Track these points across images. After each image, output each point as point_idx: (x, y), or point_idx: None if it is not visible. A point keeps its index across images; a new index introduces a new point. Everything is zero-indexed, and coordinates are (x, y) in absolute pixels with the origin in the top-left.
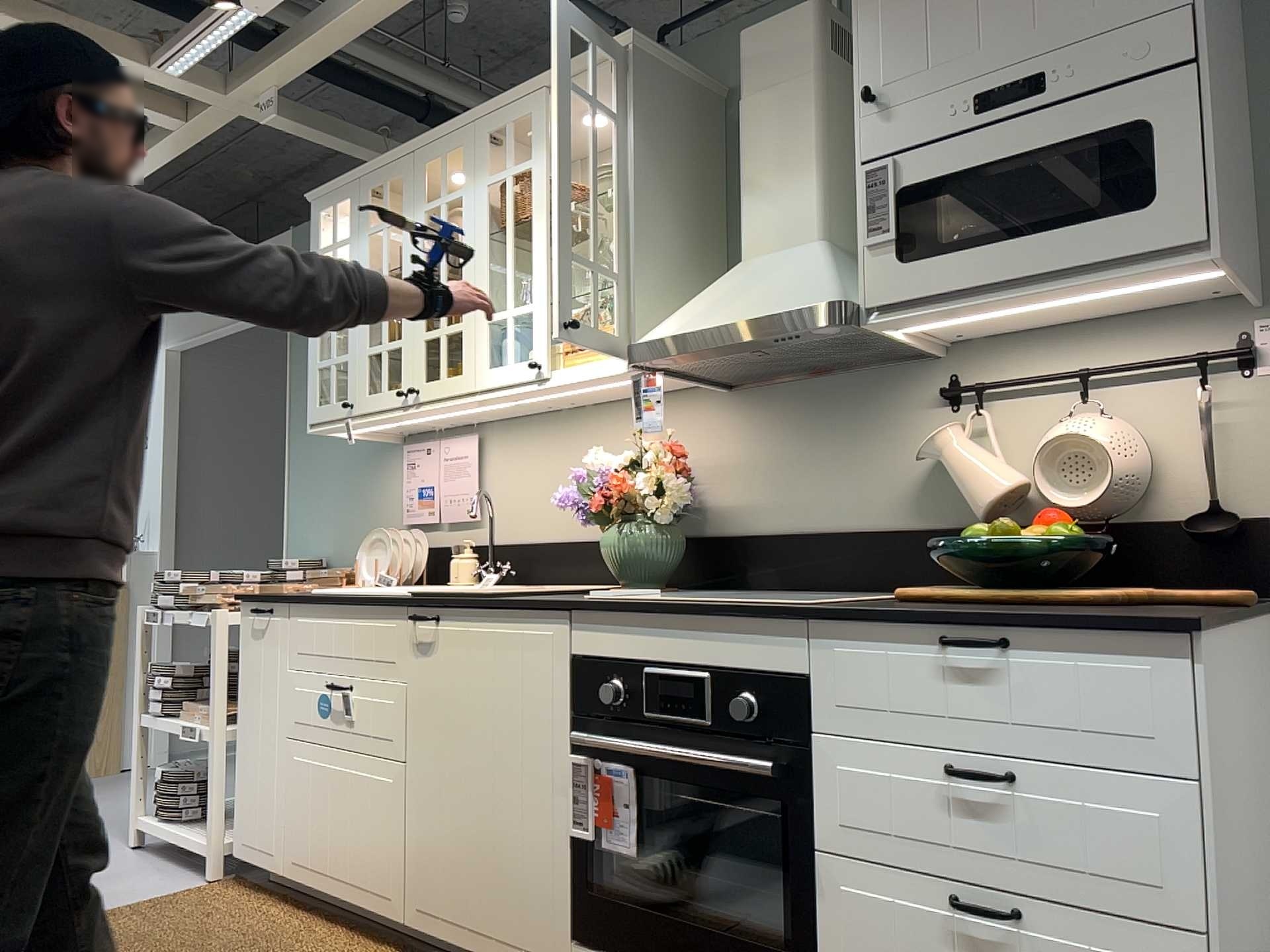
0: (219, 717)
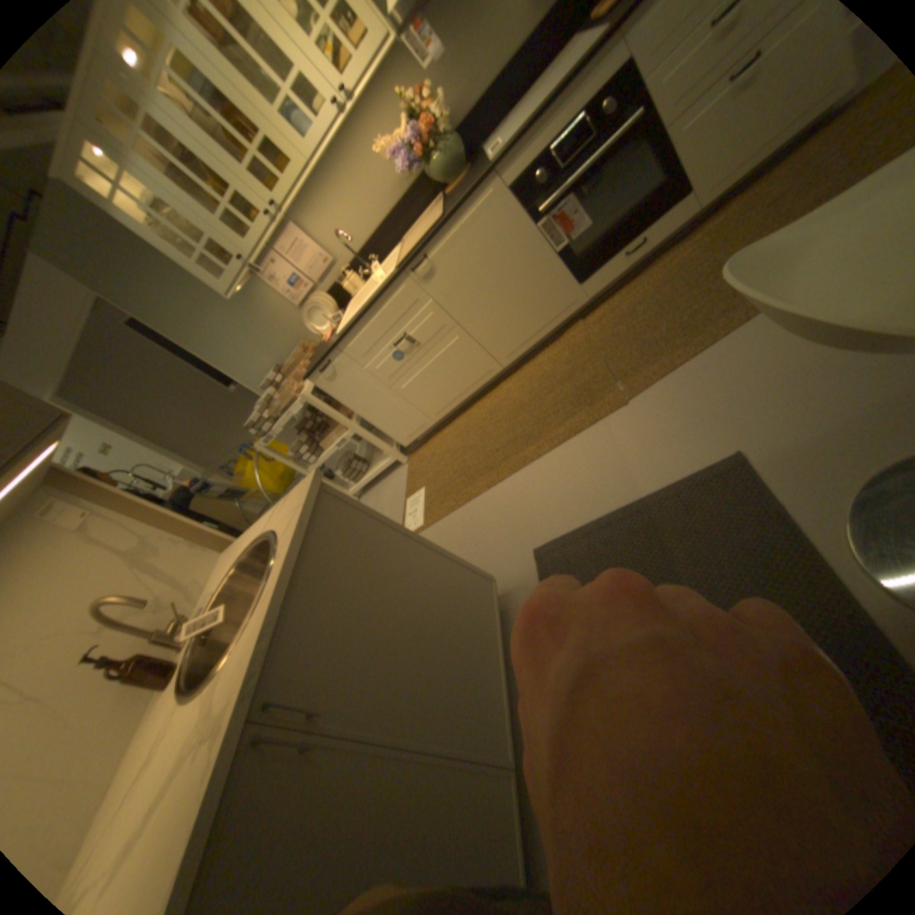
0: (350, 421)
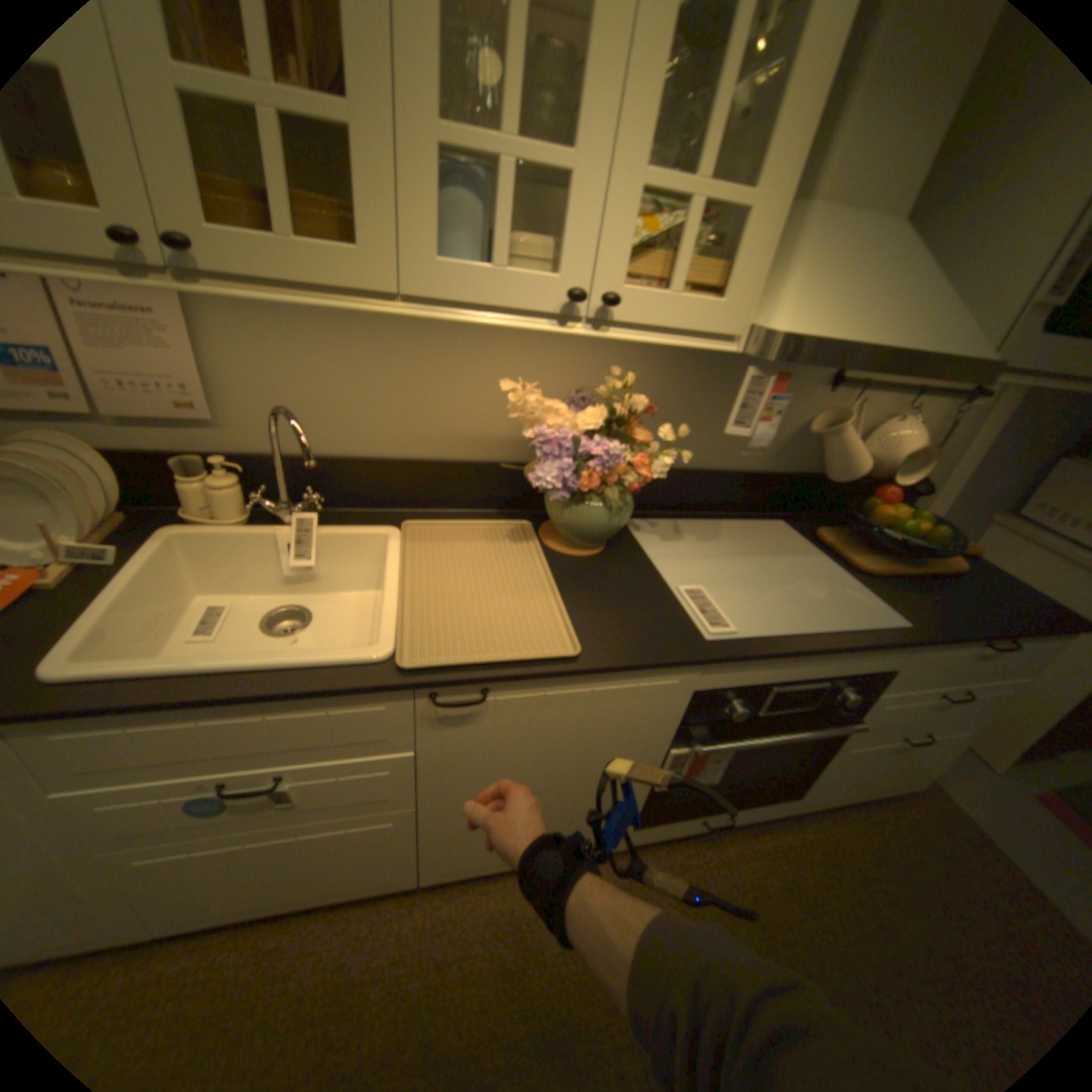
0: None
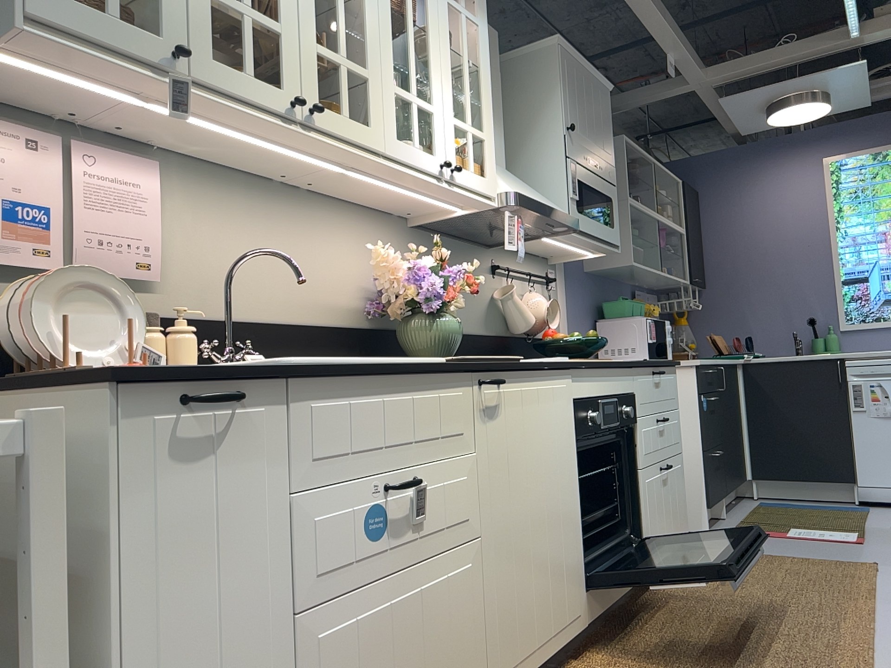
0: None
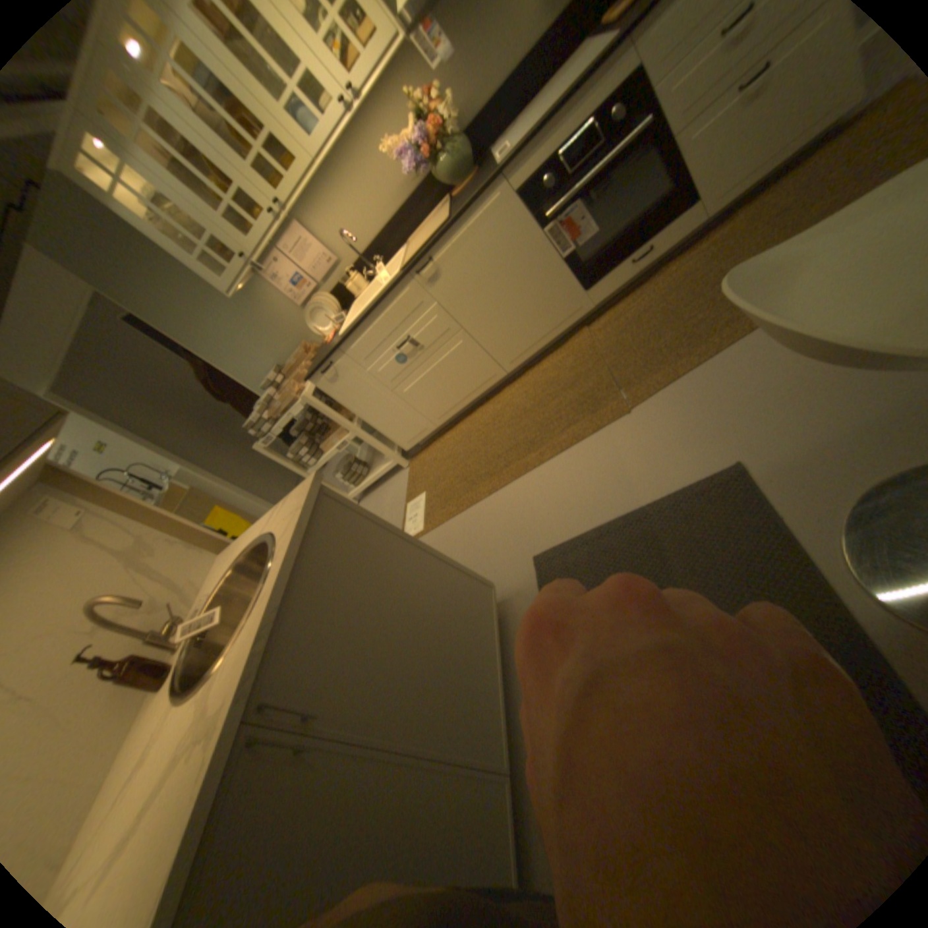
0: (351, 424)
